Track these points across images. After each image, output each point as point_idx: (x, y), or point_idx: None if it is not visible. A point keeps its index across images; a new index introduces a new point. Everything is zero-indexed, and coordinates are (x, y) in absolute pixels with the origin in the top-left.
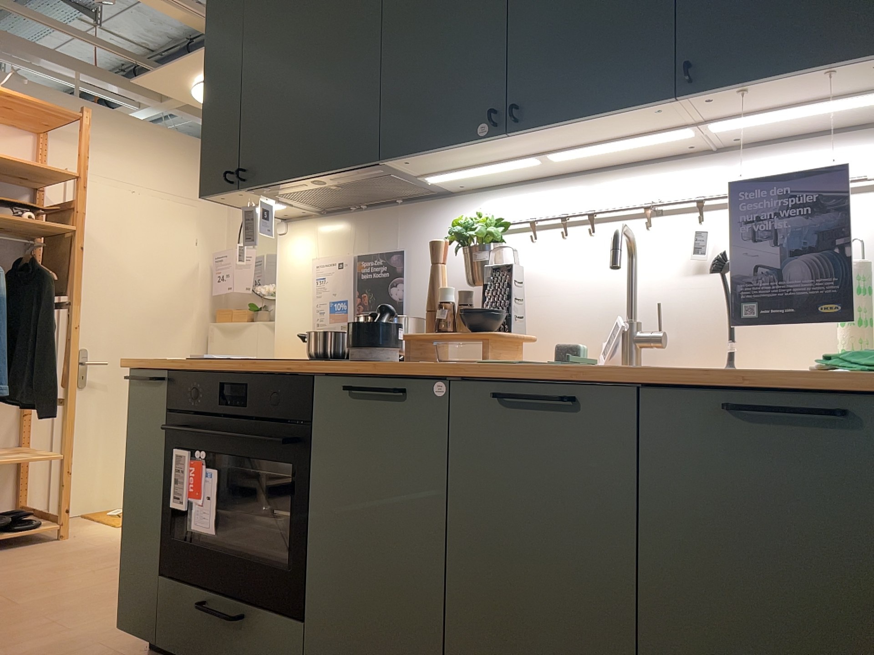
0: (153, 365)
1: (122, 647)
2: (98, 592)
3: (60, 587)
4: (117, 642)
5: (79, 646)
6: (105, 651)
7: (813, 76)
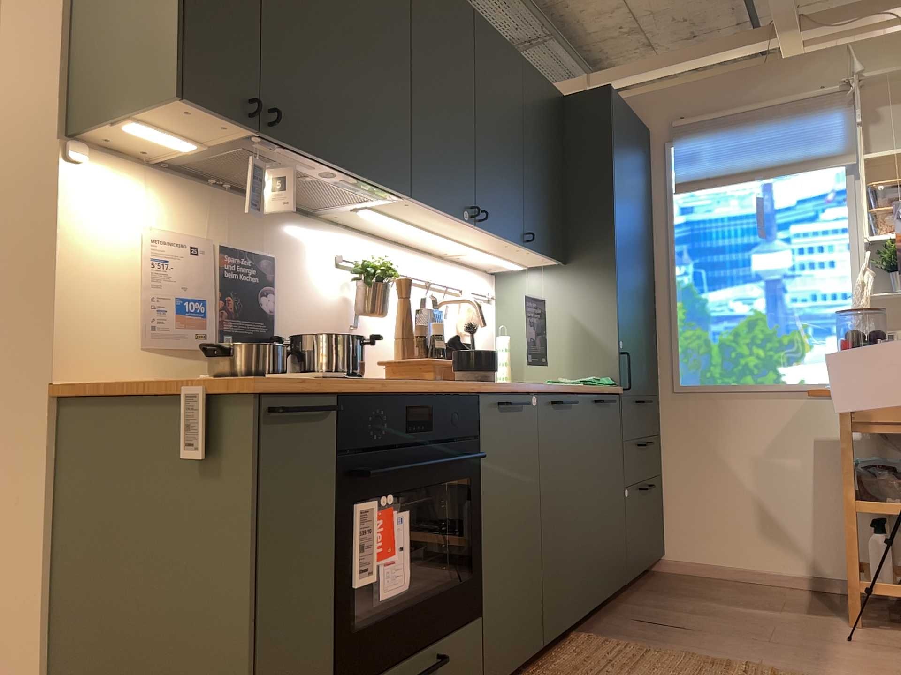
0: (320, 388)
1: None
2: None
3: None
4: None
5: None
6: None
7: (543, 257)
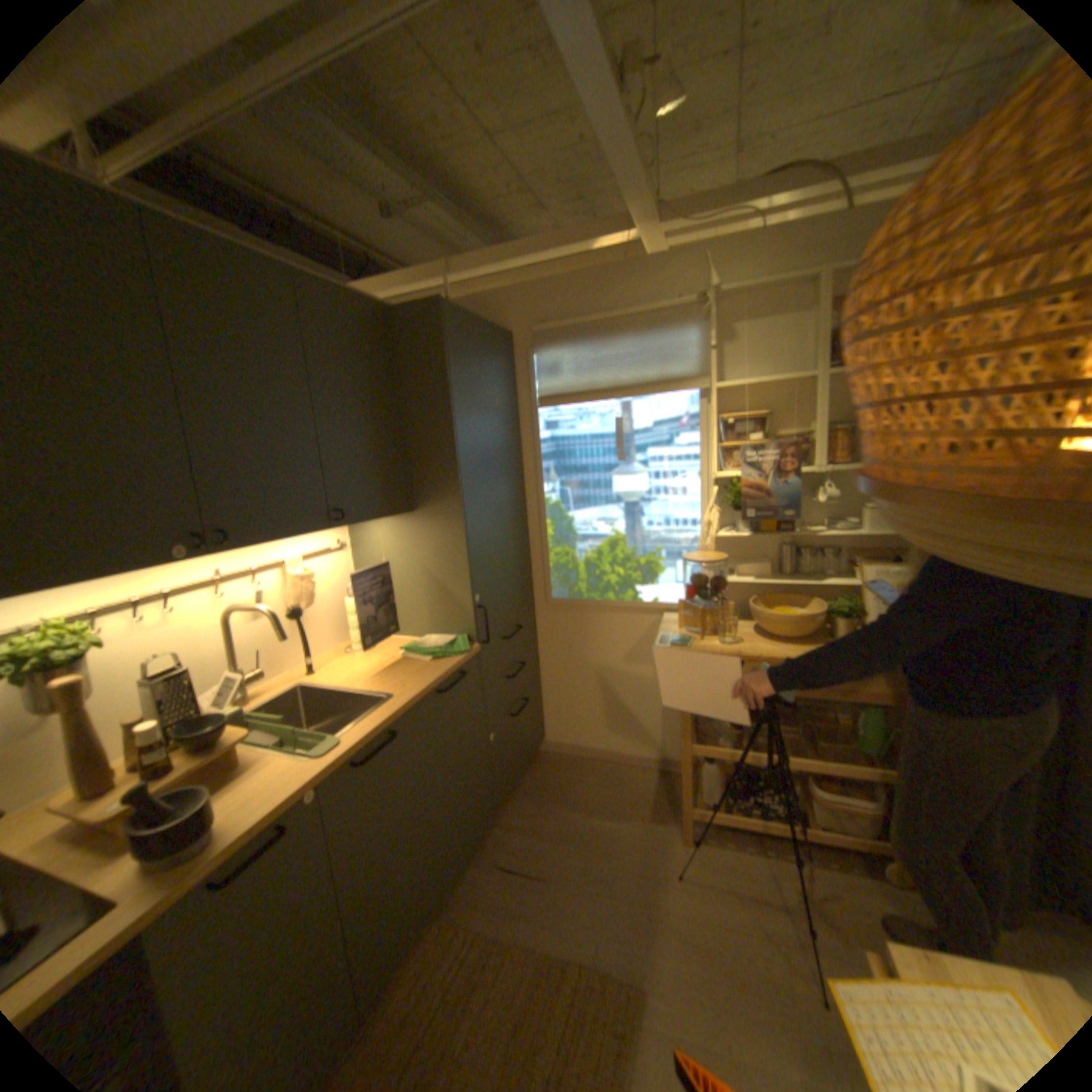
0: None
1: None
2: None
3: None
4: None
5: None
6: None
7: (375, 520)
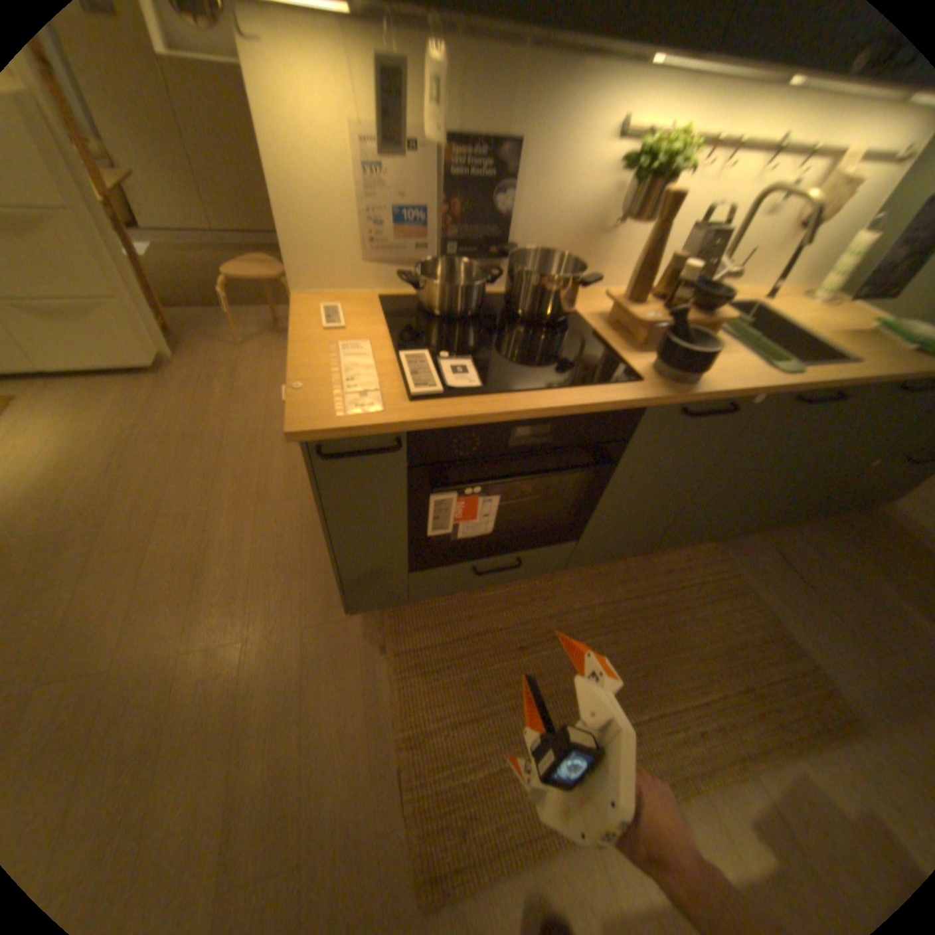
0: (380, 430)
1: (325, 614)
2: (158, 590)
3: (96, 618)
4: (310, 614)
5: (289, 643)
6: (322, 628)
7: None
